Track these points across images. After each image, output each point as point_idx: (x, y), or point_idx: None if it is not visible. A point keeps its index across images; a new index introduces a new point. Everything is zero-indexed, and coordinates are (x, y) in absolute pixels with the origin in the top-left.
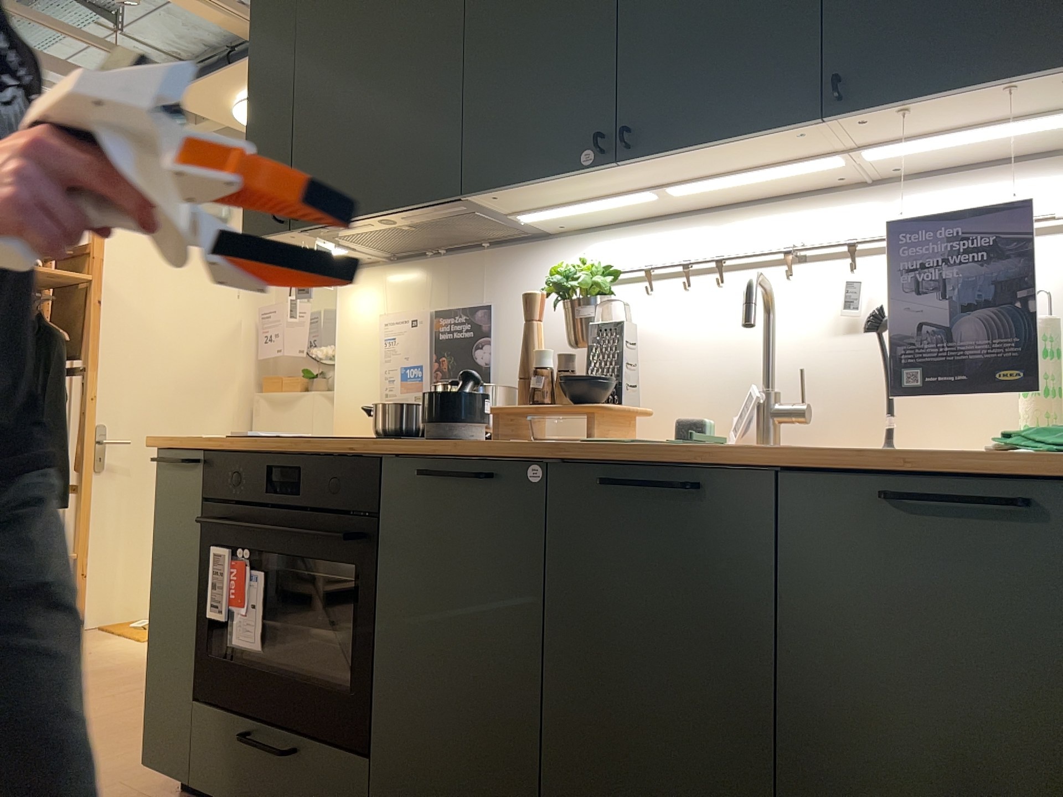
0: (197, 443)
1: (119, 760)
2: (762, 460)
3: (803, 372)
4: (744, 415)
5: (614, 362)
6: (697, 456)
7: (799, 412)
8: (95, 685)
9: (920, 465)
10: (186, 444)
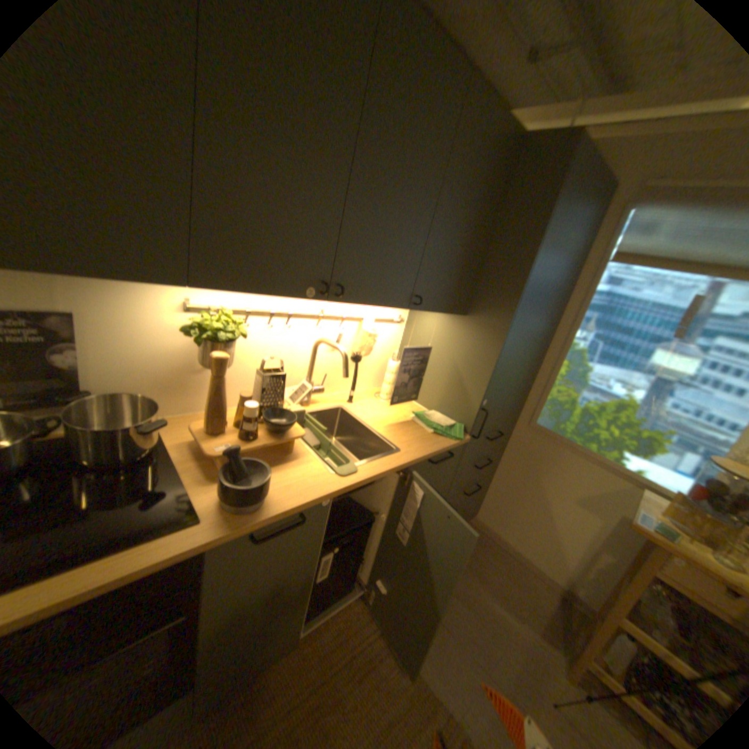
0: None
1: None
2: (410, 465)
3: (327, 375)
4: (297, 392)
5: (278, 397)
6: (393, 470)
7: (322, 390)
8: None
9: (439, 453)
10: None
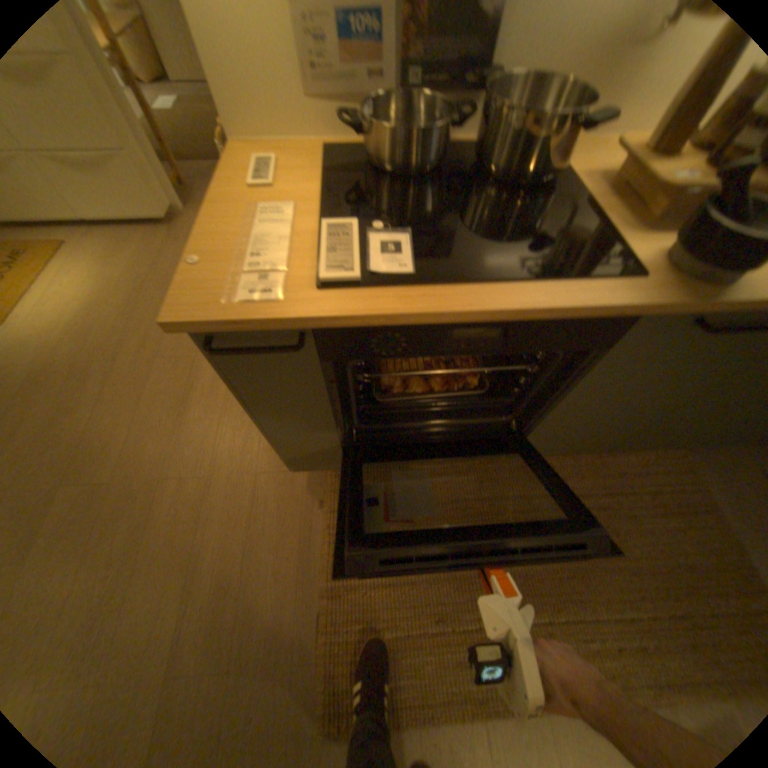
0: (305, 324)
1: (218, 455)
2: None
3: None
4: None
5: None
6: None
7: None
8: (61, 398)
9: None
10: (274, 325)
